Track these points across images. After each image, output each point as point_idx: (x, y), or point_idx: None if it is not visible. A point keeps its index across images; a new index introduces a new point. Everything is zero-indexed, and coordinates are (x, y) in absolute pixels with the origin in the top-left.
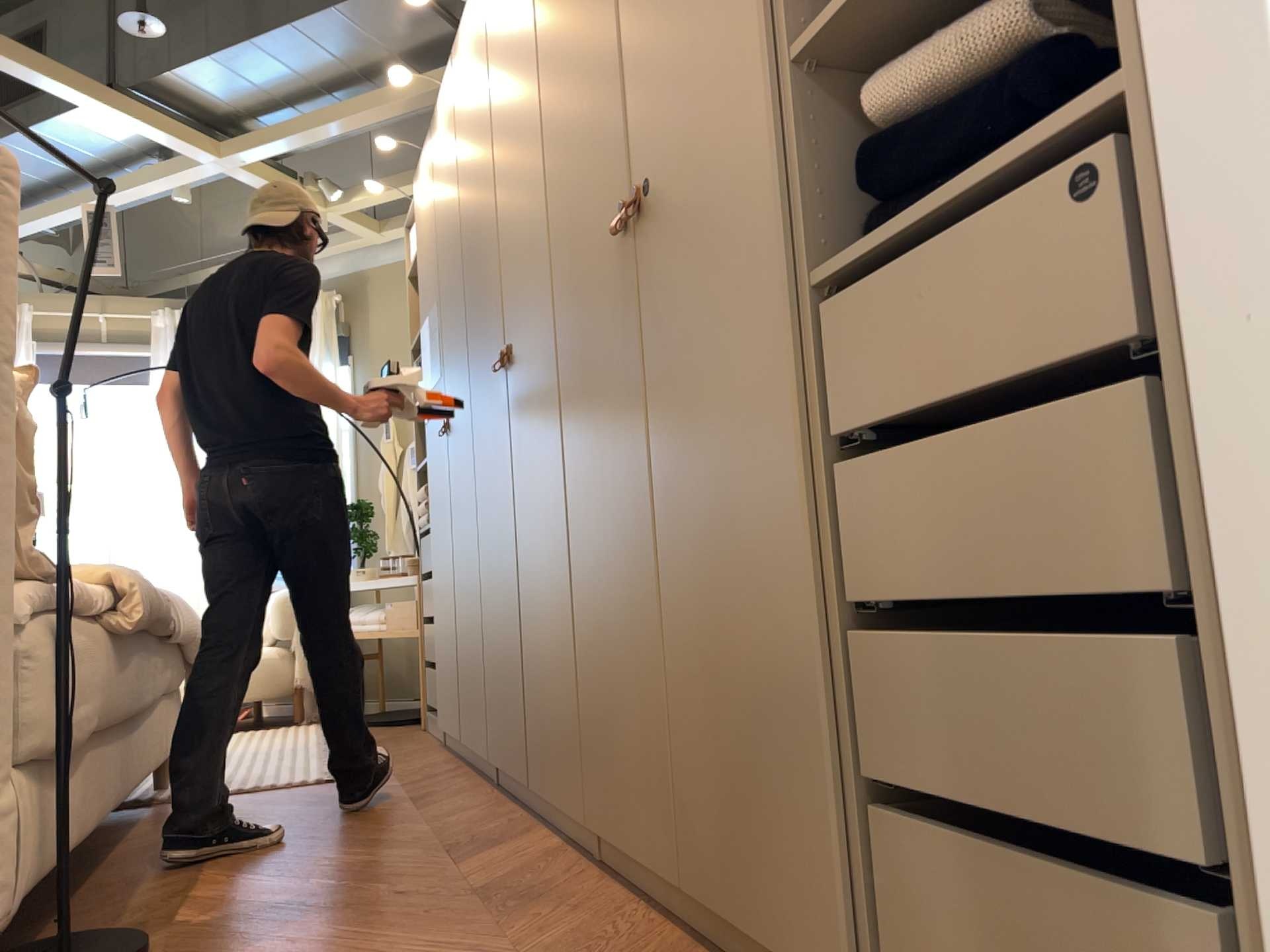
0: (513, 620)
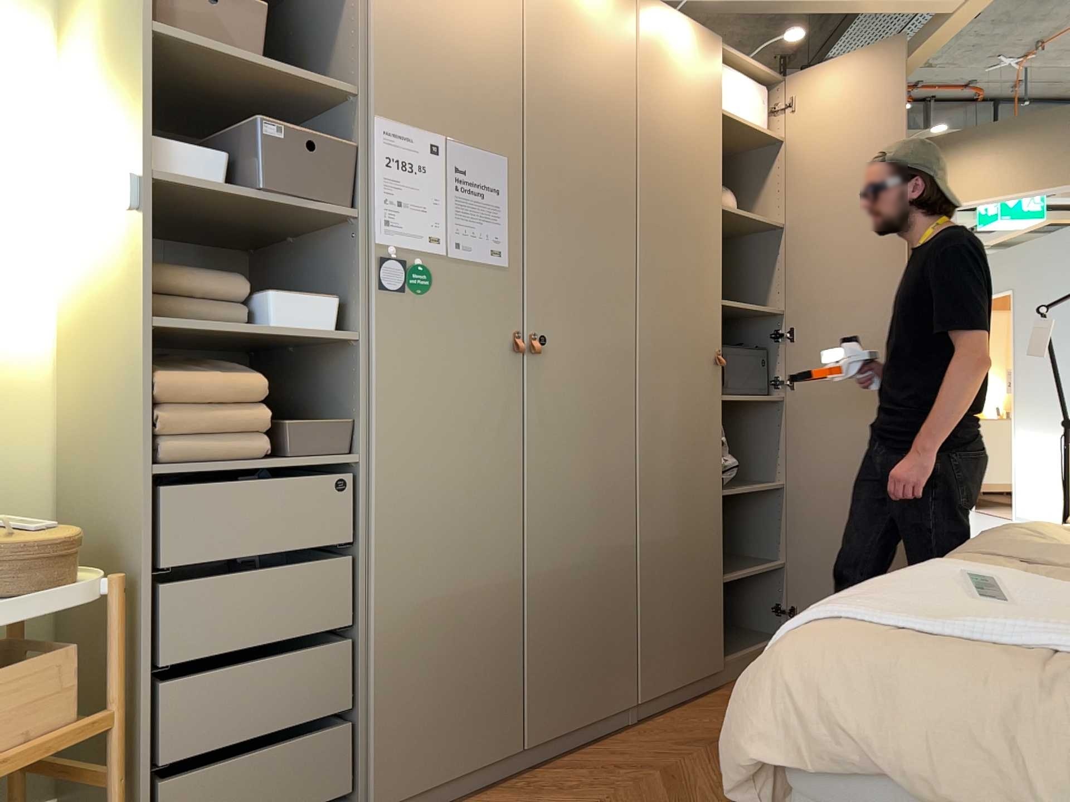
0: (705, 560)
